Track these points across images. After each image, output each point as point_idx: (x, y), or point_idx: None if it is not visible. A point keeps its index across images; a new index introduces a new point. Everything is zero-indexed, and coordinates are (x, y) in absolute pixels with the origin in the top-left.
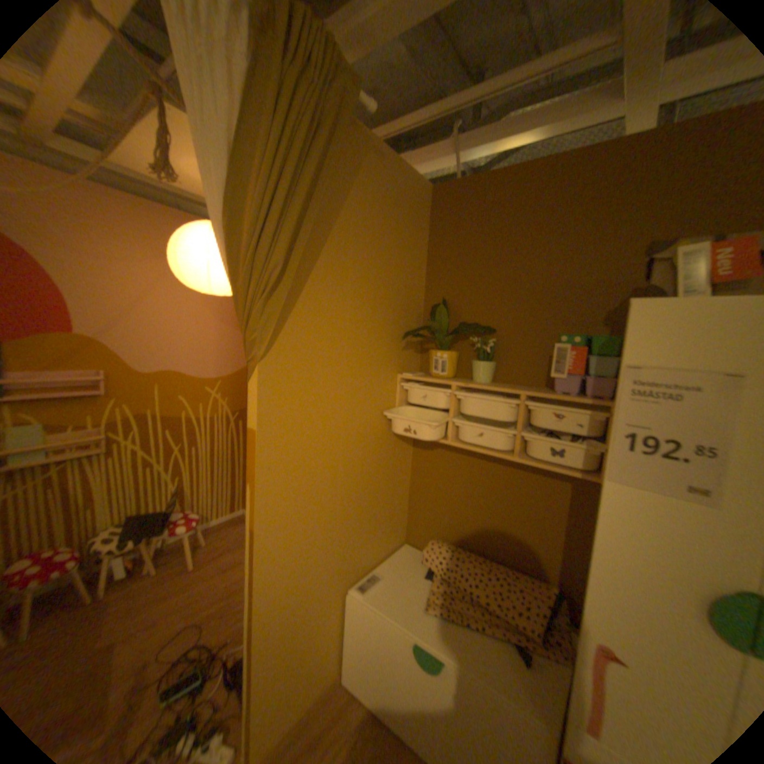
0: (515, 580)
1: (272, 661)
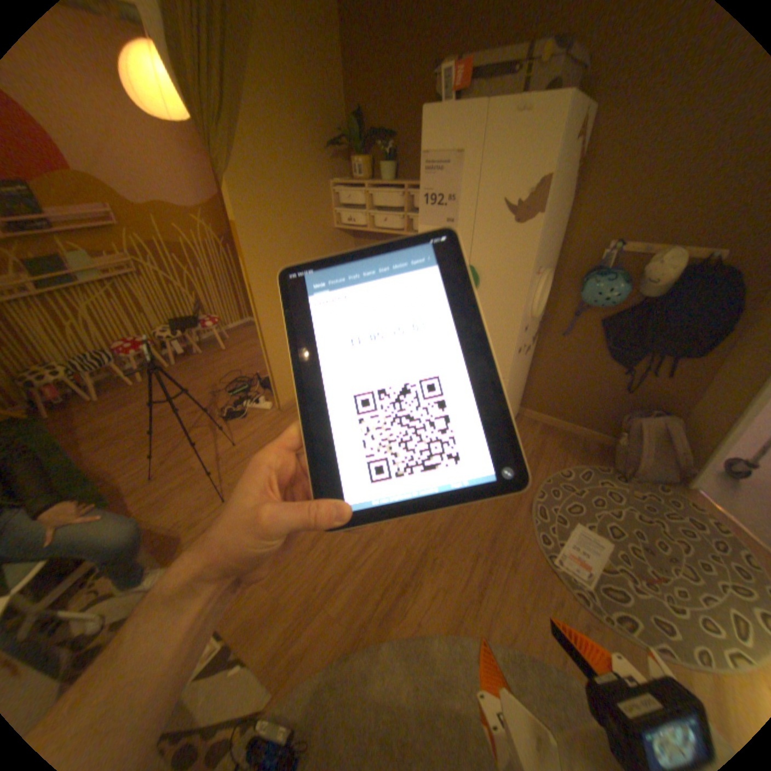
0: None
1: (279, 360)
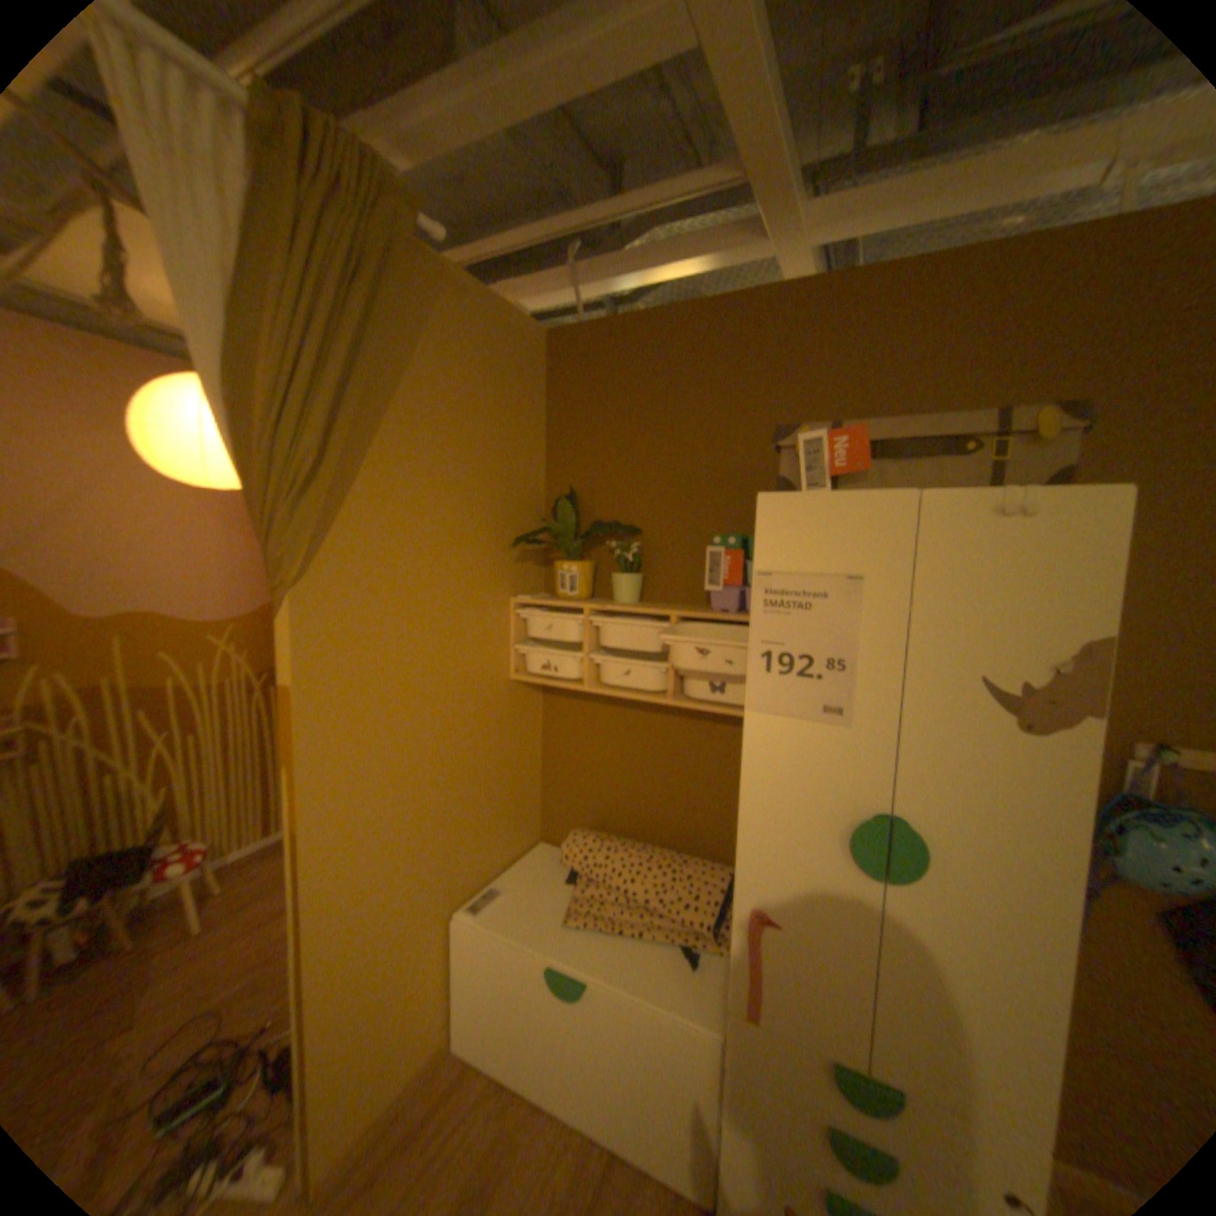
0: (682, 865)
1: (338, 1025)
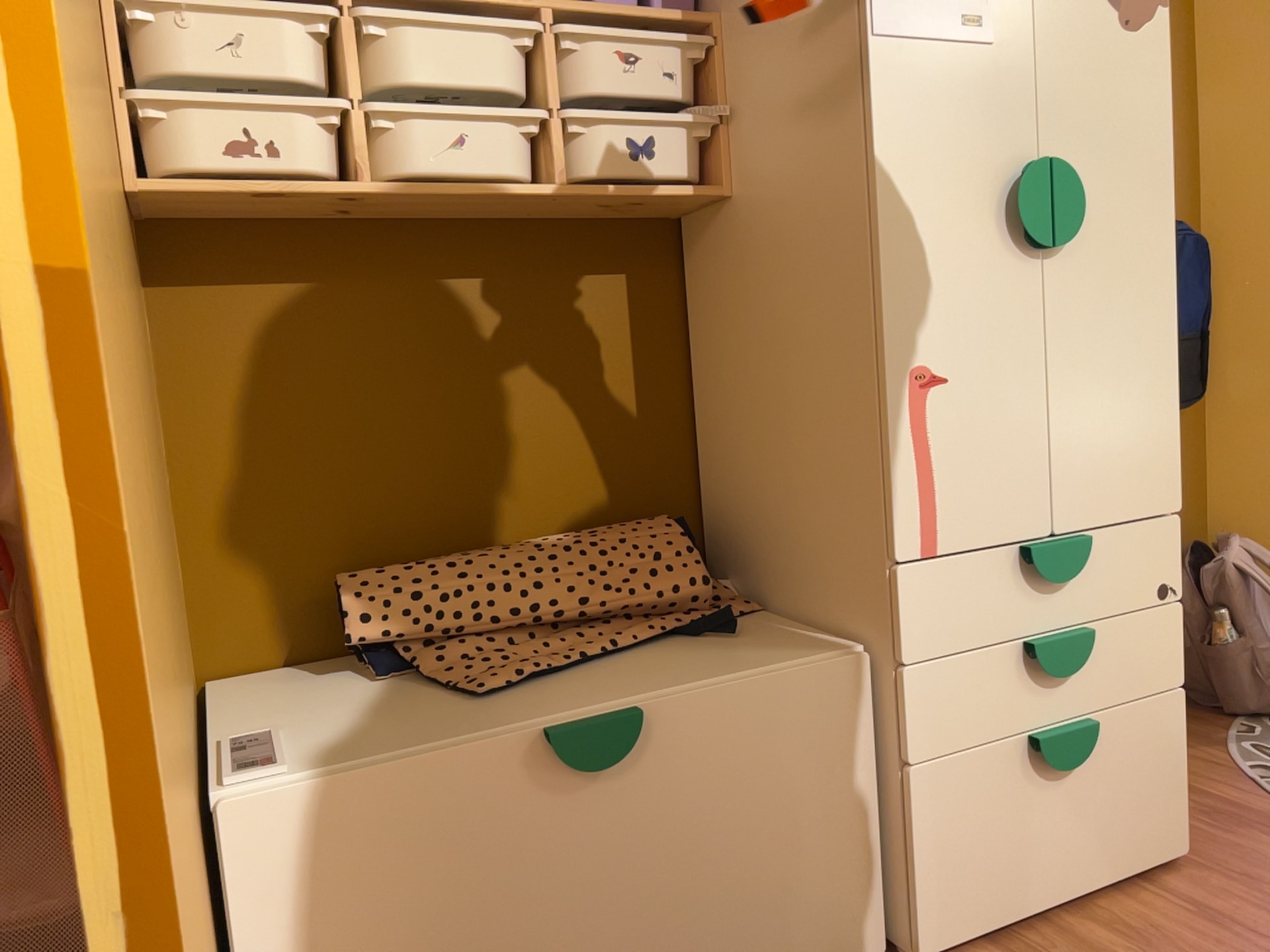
0: (595, 535)
1: None
